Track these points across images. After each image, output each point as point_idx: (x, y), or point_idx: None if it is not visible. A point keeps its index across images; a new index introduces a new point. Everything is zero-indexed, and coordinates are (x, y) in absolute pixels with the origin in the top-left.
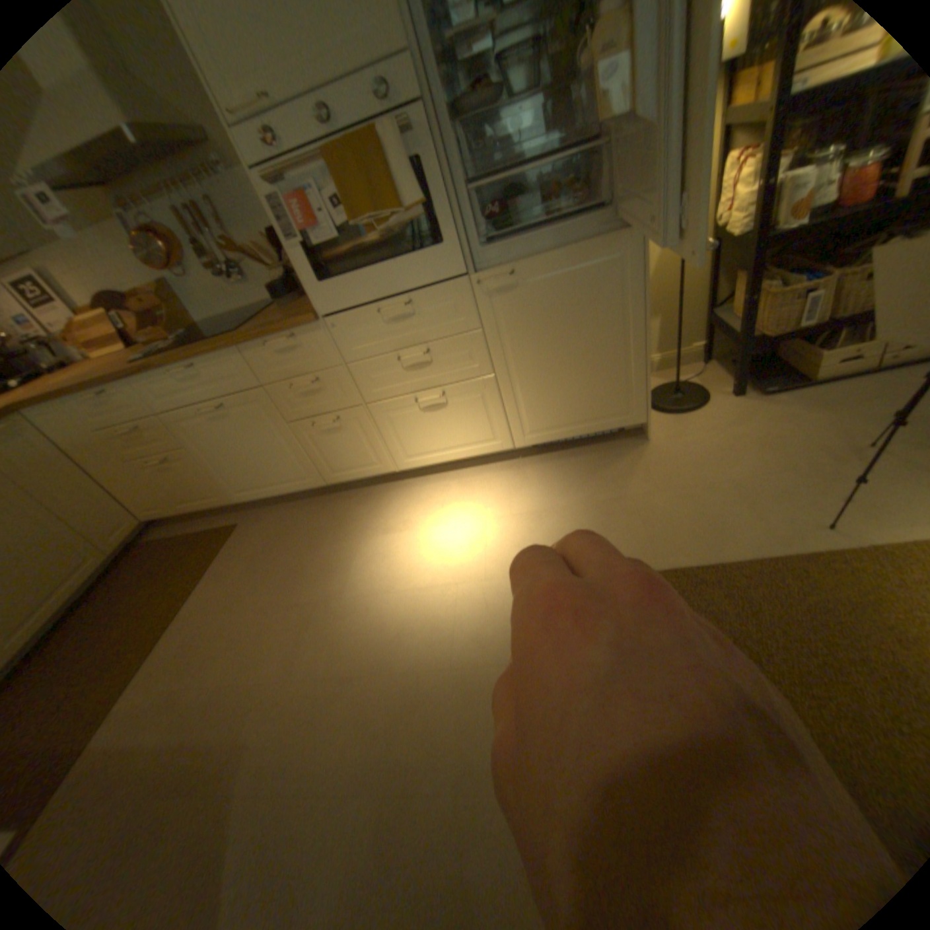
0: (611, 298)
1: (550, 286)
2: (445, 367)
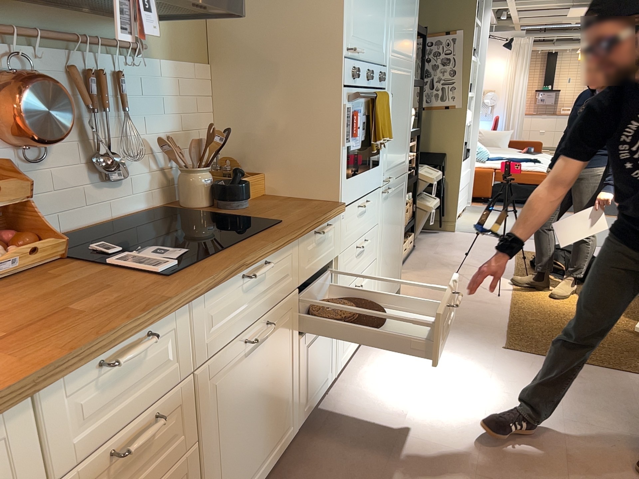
0: (401, 209)
1: (394, 199)
2: (367, 255)
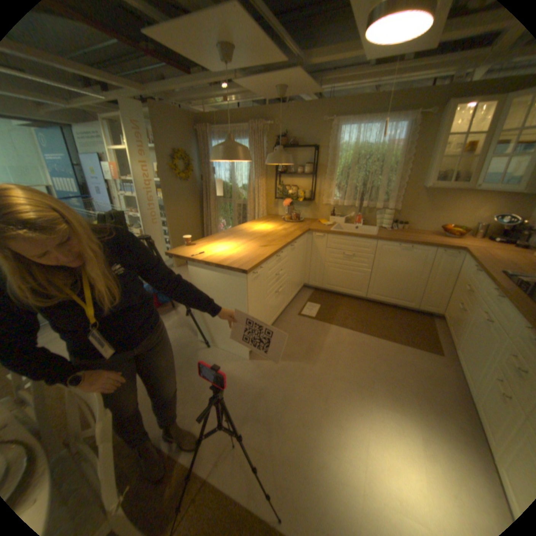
0: None
1: None
2: None
